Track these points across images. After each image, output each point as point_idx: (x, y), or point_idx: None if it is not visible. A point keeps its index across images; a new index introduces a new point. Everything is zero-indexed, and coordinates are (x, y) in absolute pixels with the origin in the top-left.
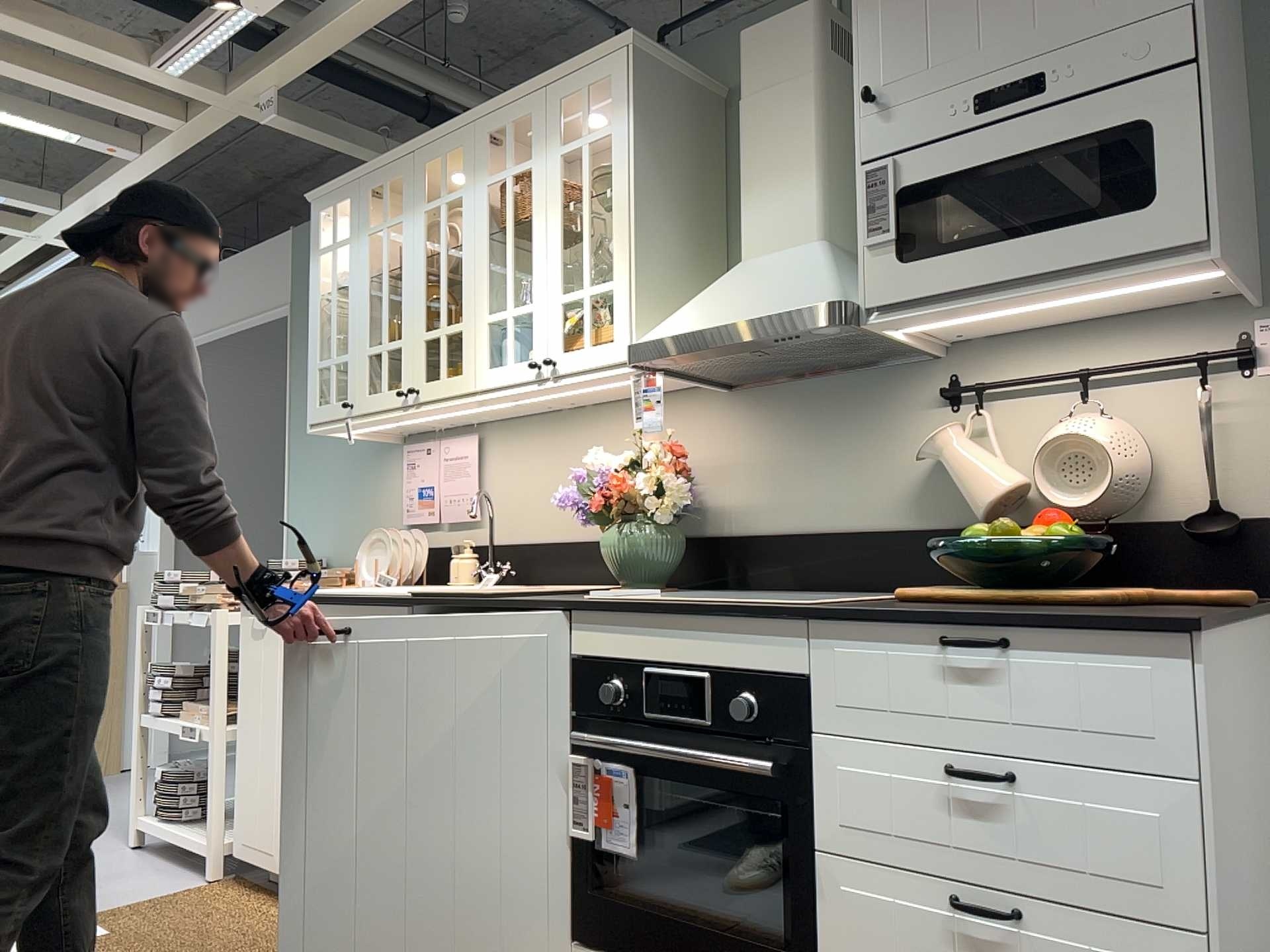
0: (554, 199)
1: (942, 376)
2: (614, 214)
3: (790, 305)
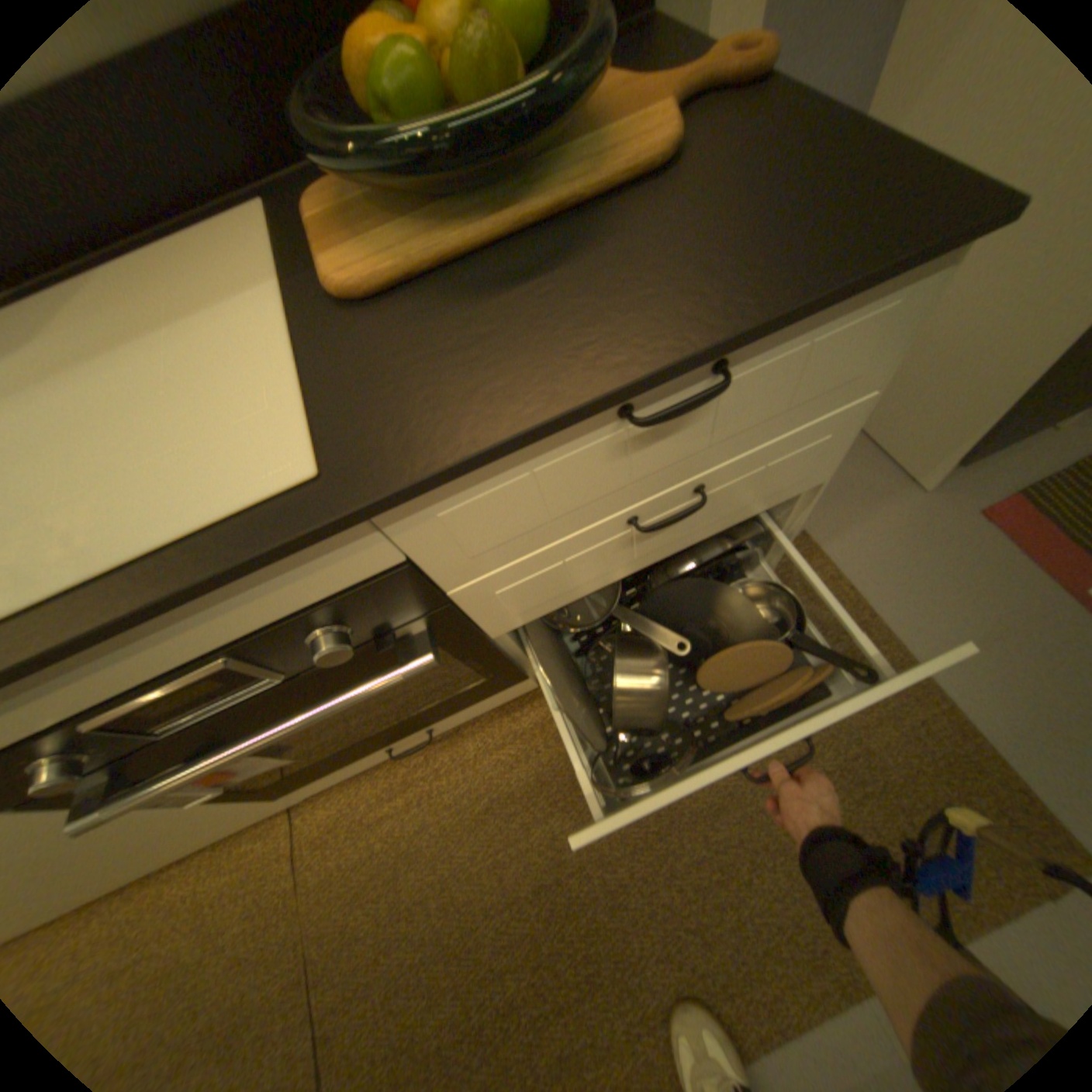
0: None
1: None
2: None
3: None
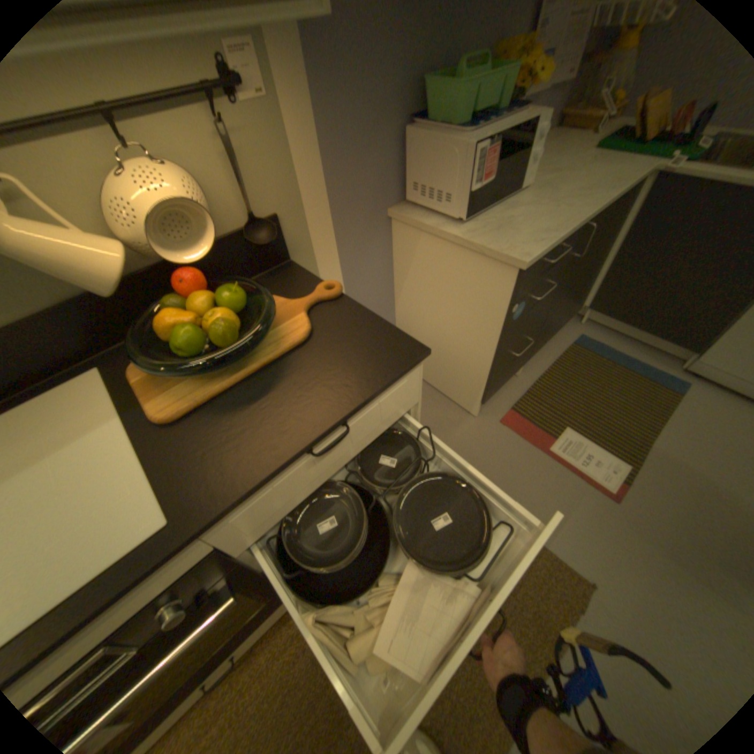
0: None
1: None
2: None
3: None
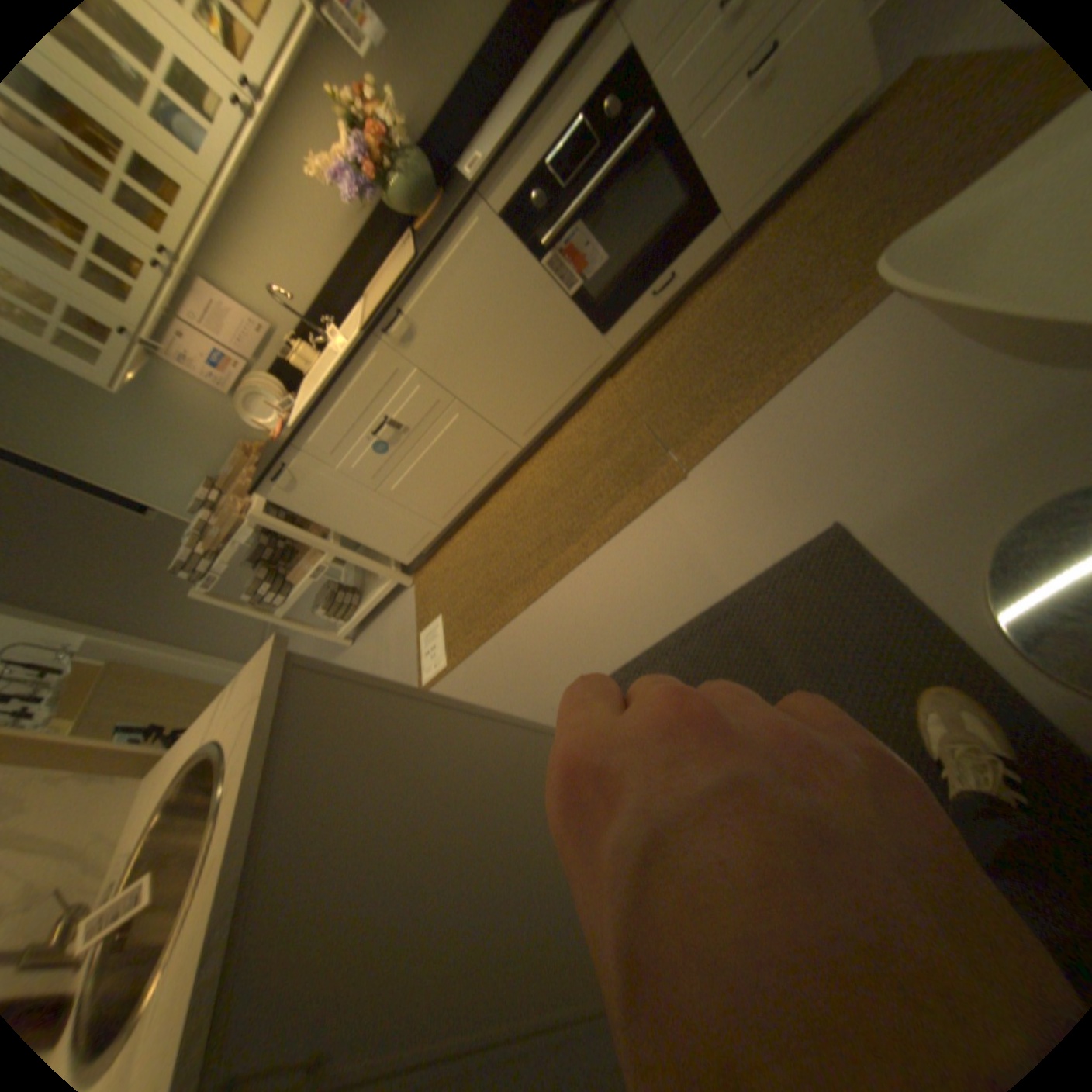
0: None
1: None
2: None
3: None
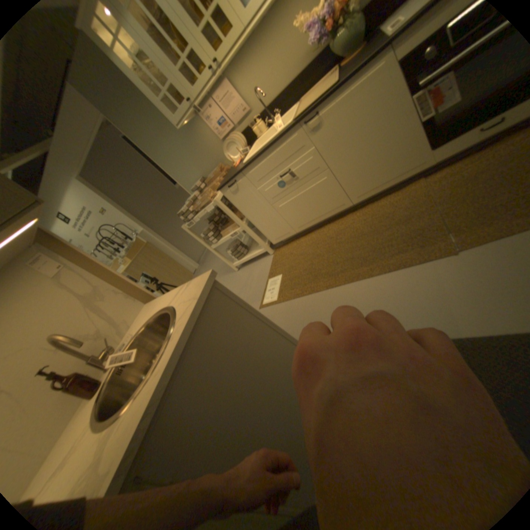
0: None
1: None
2: None
3: None
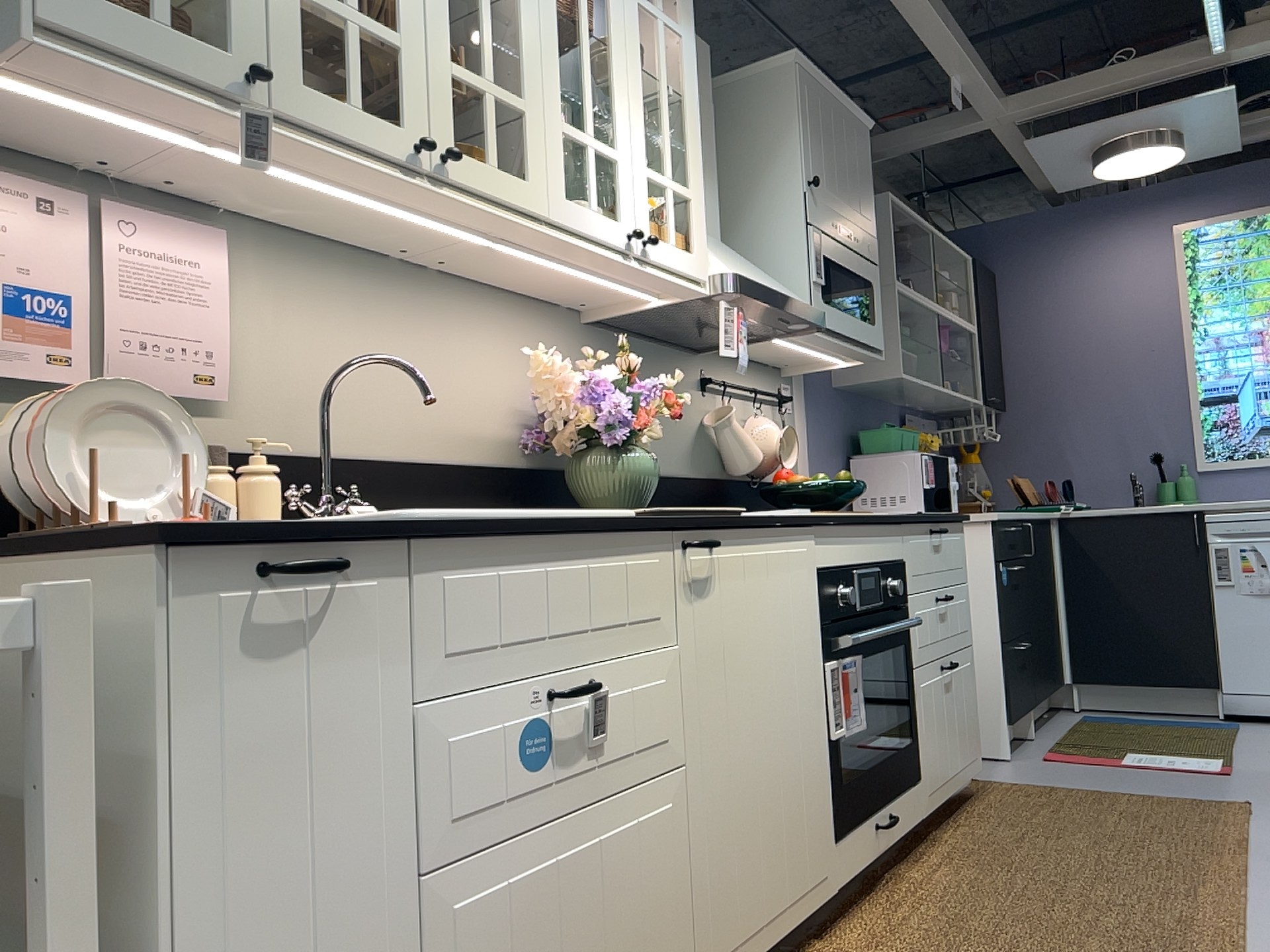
0: (636, 48)
1: (701, 368)
2: (691, 125)
3: (802, 301)
